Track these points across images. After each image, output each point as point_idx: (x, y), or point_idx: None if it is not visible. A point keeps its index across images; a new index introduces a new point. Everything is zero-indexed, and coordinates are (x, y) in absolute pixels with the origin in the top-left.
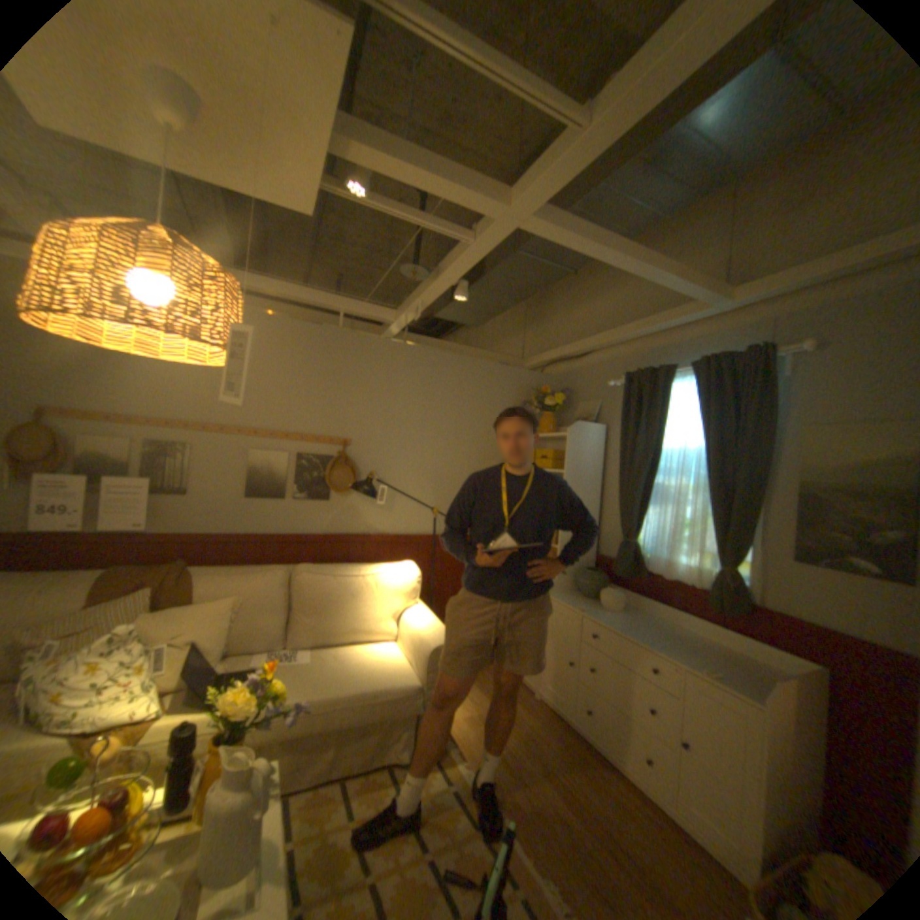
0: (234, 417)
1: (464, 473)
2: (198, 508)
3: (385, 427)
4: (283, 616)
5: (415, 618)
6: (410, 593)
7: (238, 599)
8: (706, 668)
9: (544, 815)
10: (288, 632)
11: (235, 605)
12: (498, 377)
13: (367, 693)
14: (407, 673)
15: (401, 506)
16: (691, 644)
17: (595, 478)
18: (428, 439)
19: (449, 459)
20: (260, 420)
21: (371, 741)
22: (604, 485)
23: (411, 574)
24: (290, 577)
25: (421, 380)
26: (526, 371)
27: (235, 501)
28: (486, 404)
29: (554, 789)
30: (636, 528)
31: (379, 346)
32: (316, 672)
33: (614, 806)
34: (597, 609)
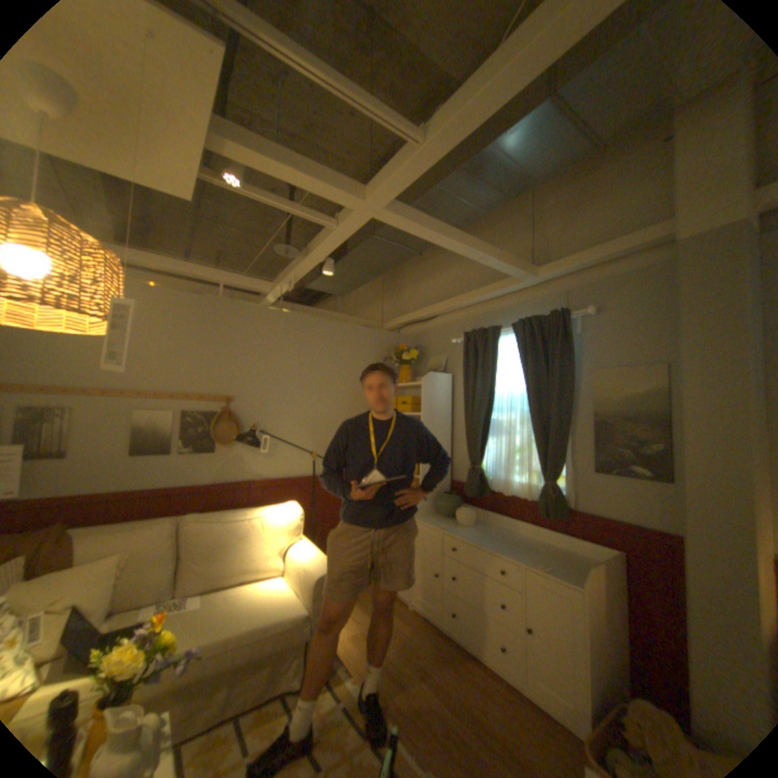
0: (116, 380)
1: (338, 419)
2: (79, 470)
3: (265, 384)
4: (171, 566)
5: (300, 552)
6: (294, 531)
7: (123, 556)
8: (539, 564)
9: (422, 713)
10: (177, 581)
11: (120, 562)
12: (363, 337)
13: (257, 629)
14: (294, 604)
15: (283, 452)
16: (527, 546)
17: (446, 417)
18: (304, 392)
19: (324, 409)
20: (143, 382)
21: (262, 674)
22: (453, 423)
23: (294, 513)
24: (178, 528)
25: (296, 342)
26: (385, 332)
27: (119, 460)
28: (353, 360)
29: (429, 687)
30: (480, 456)
31: (257, 313)
32: (206, 616)
33: (478, 693)
34: (454, 526)
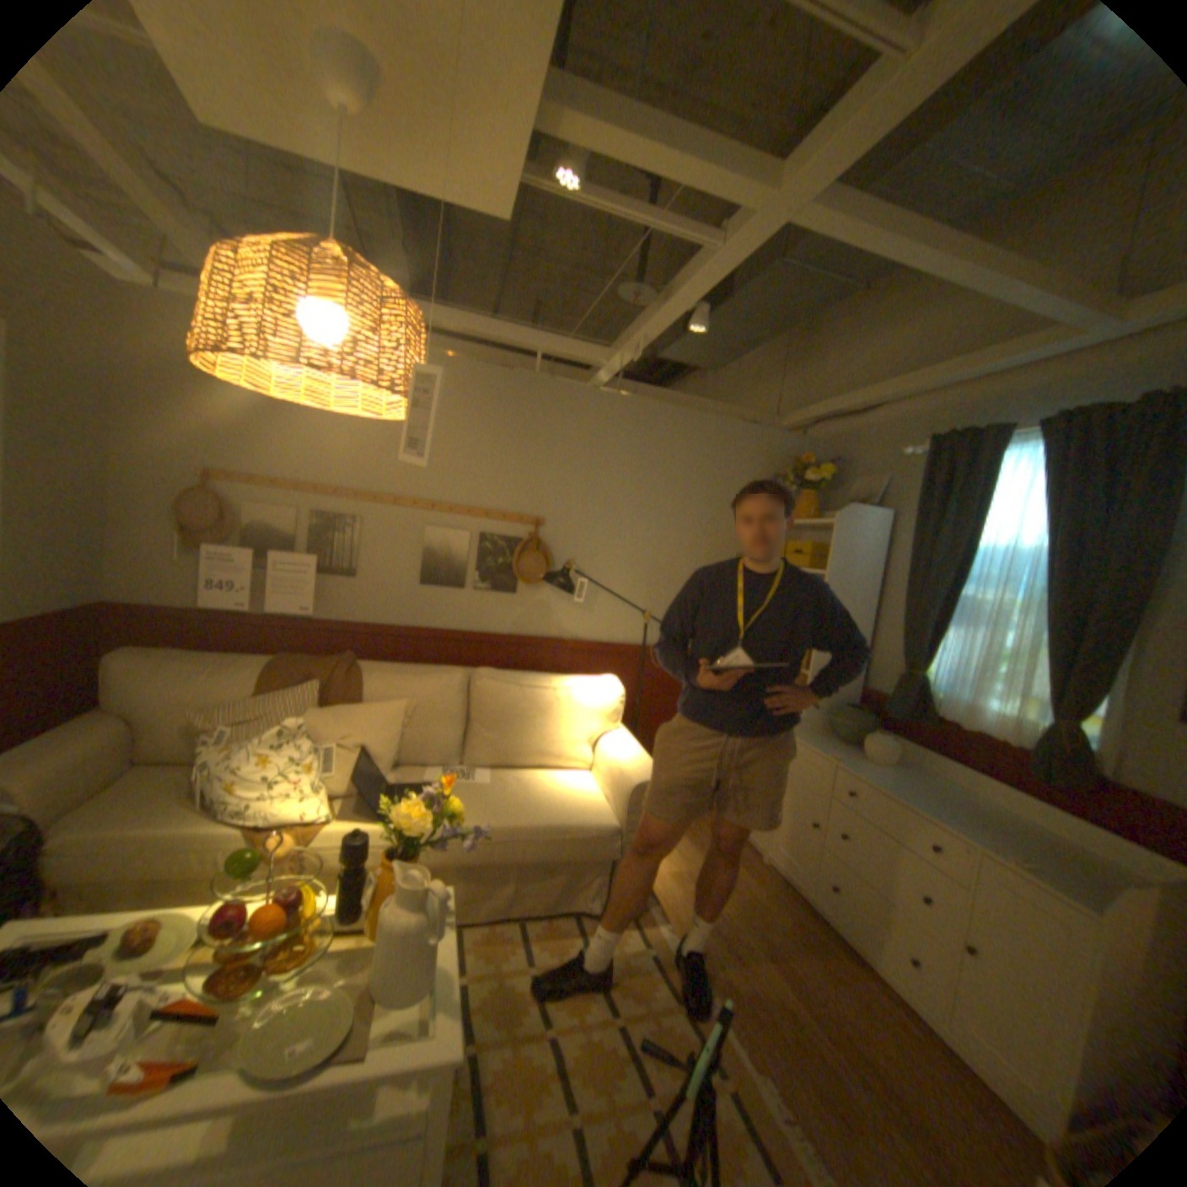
0: (408, 486)
1: (687, 568)
2: (368, 593)
3: (587, 504)
4: (460, 727)
5: (615, 745)
6: (610, 715)
7: (410, 702)
8: (1014, 854)
9: (766, 1002)
10: (465, 745)
11: (407, 708)
12: (741, 440)
13: (554, 826)
14: (602, 810)
15: (603, 606)
16: (994, 820)
17: (871, 584)
18: (641, 521)
19: (667, 549)
20: (437, 490)
21: (556, 882)
22: (882, 594)
23: (612, 691)
24: (469, 682)
25: (636, 443)
26: (781, 432)
27: (408, 588)
28: (721, 477)
29: (781, 974)
30: (927, 657)
31: (584, 397)
32: (496, 795)
33: (860, 1008)
34: (858, 760)
